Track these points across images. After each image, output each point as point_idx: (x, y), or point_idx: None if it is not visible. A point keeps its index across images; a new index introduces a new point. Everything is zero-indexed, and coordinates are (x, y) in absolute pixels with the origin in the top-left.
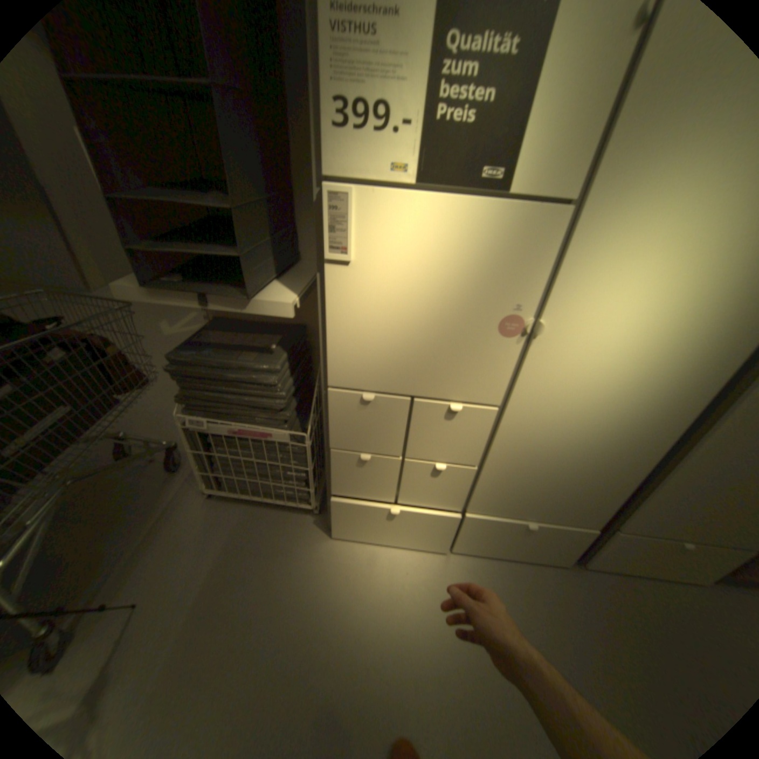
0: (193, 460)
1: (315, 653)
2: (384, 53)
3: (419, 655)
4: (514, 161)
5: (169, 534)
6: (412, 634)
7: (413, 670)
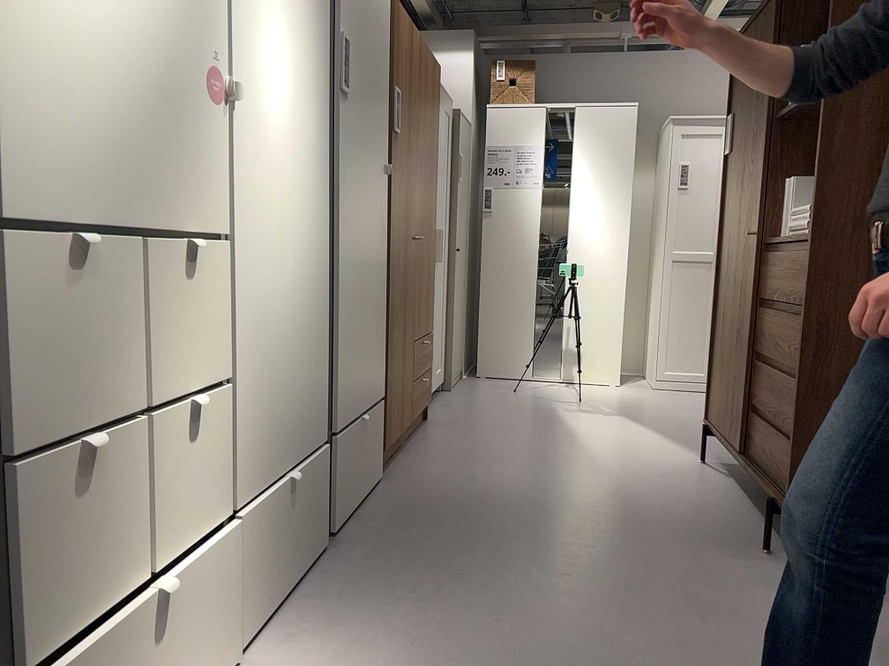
0: None
1: None
2: None
3: None
4: None
5: None
6: None
7: None
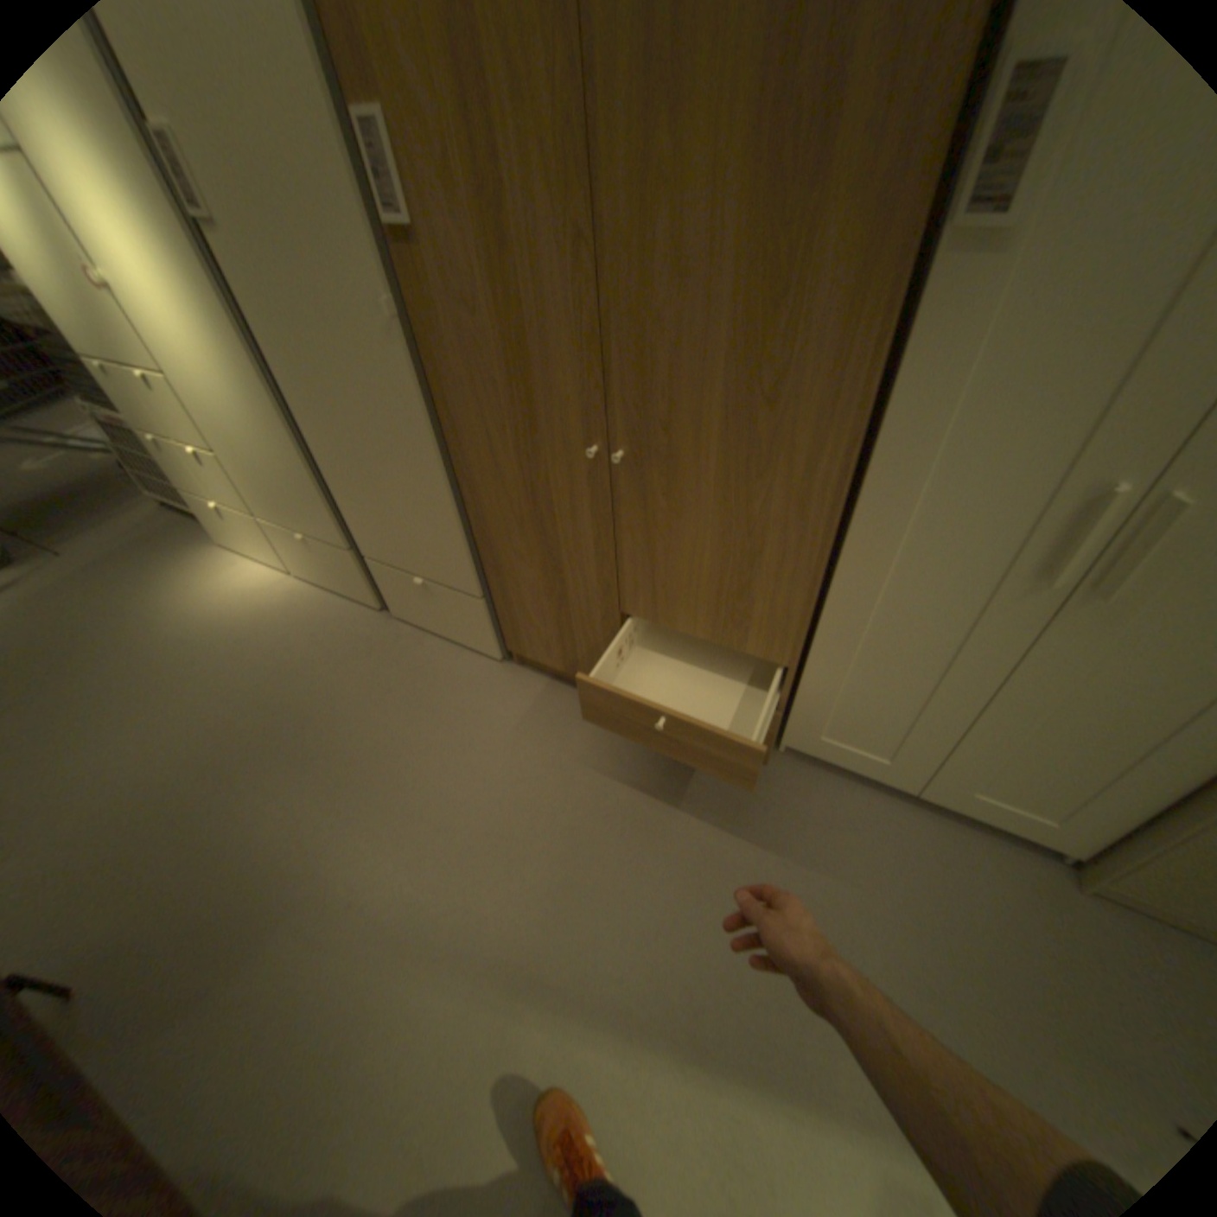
0: (120, 456)
1: (134, 607)
2: None
3: (192, 628)
4: None
5: (121, 524)
6: (203, 616)
7: (180, 633)
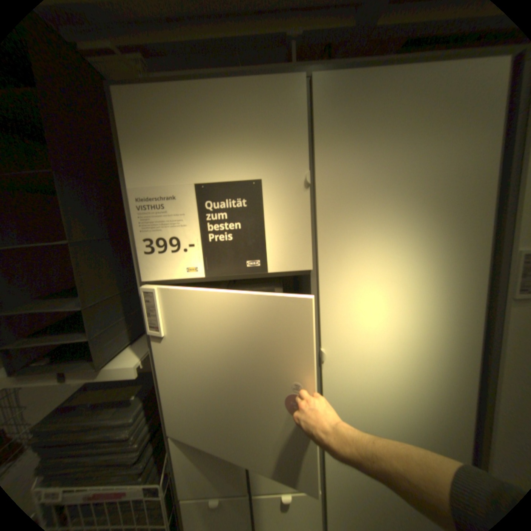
0: None
1: None
2: (171, 215)
3: None
4: (264, 255)
5: None
6: None
7: None
